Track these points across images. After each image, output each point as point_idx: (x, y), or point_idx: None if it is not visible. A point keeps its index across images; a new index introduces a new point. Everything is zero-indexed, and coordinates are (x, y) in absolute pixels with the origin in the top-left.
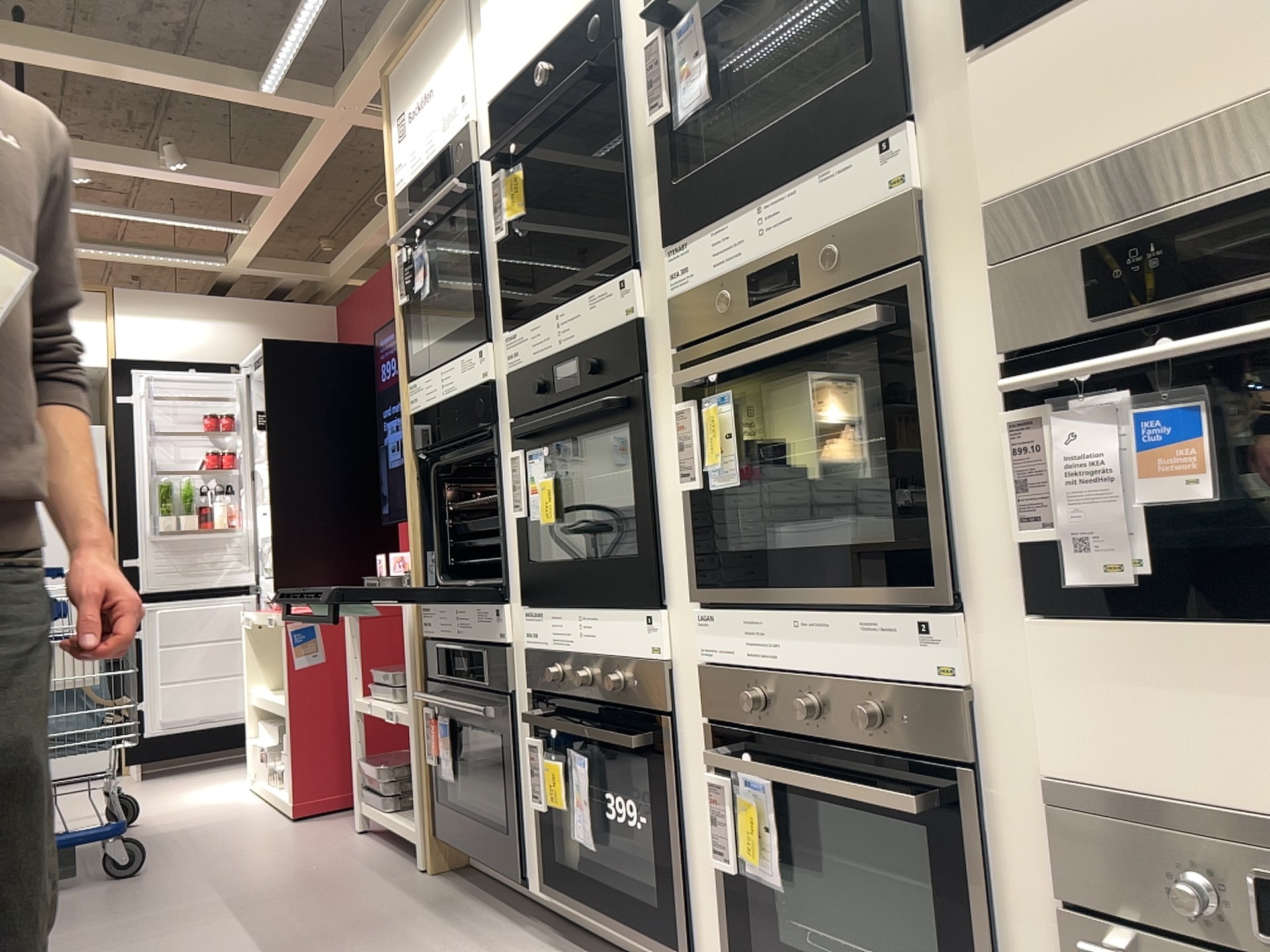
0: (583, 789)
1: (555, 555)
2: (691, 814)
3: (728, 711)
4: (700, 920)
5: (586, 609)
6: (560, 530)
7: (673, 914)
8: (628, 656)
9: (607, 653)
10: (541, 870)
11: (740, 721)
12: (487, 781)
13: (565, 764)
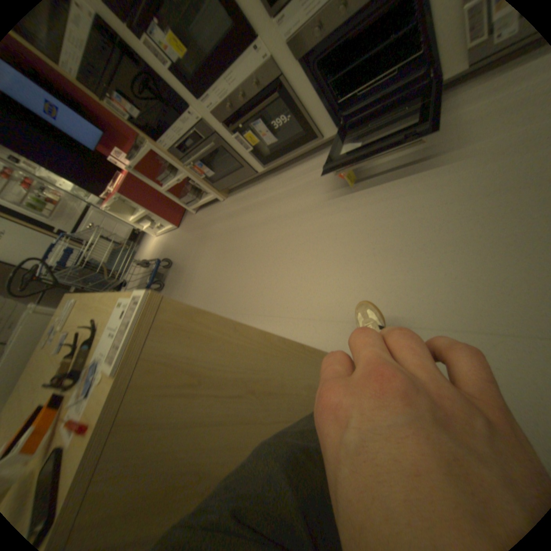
0: (264, 128)
1: (190, 69)
2: (303, 98)
3: (306, 45)
4: (319, 123)
5: (225, 70)
6: (183, 57)
7: (311, 129)
8: (253, 69)
9: (244, 77)
10: (259, 164)
11: (312, 45)
12: (217, 168)
13: (249, 130)
